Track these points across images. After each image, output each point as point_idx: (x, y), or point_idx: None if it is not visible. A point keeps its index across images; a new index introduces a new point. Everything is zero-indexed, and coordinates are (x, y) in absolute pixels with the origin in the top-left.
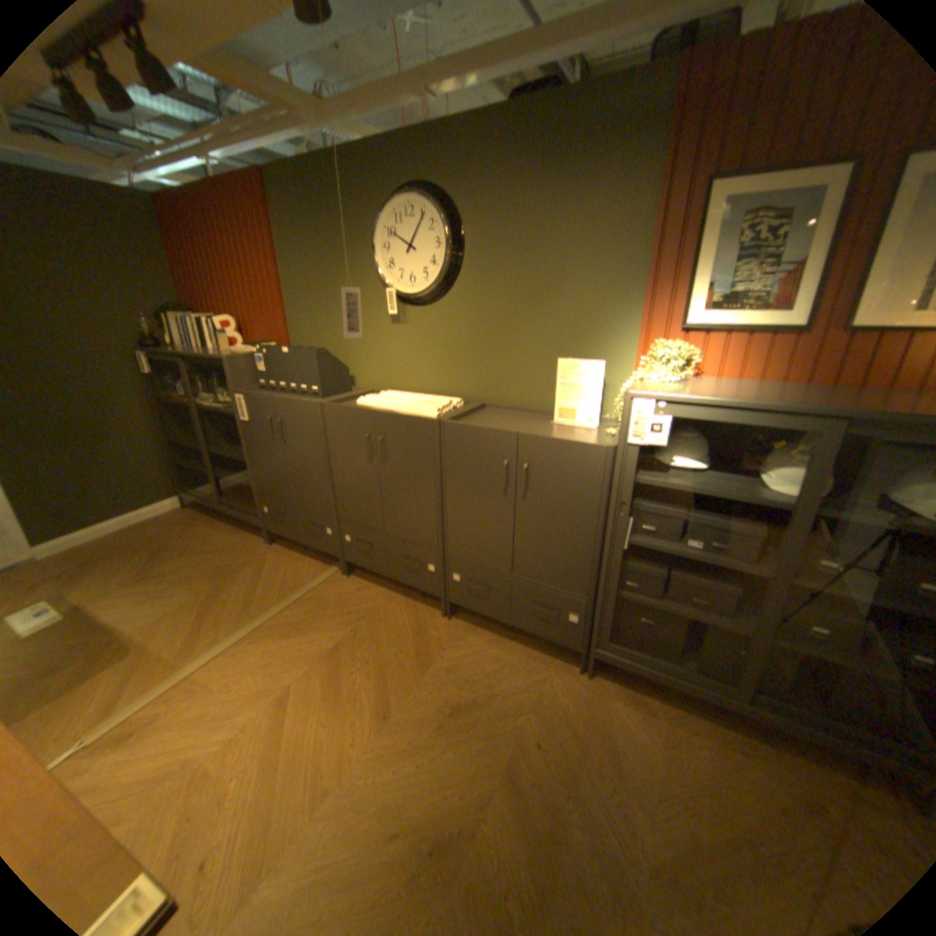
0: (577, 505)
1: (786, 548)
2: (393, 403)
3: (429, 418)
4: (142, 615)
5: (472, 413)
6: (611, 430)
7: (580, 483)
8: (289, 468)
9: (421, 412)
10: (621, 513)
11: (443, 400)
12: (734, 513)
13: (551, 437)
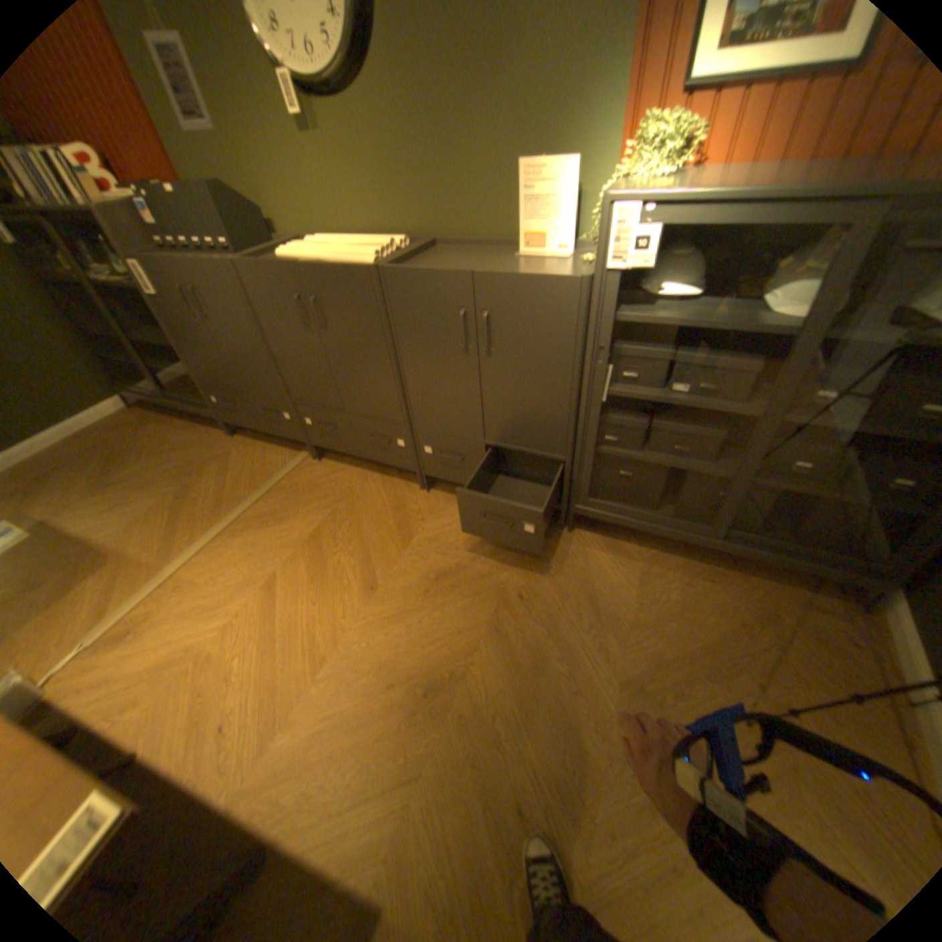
0: (549, 356)
1: (781, 381)
2: (321, 249)
3: (364, 264)
4: (112, 521)
5: (419, 253)
6: (589, 257)
7: (551, 328)
8: (223, 348)
9: (355, 257)
10: (599, 360)
11: (382, 240)
12: (728, 346)
13: (513, 272)
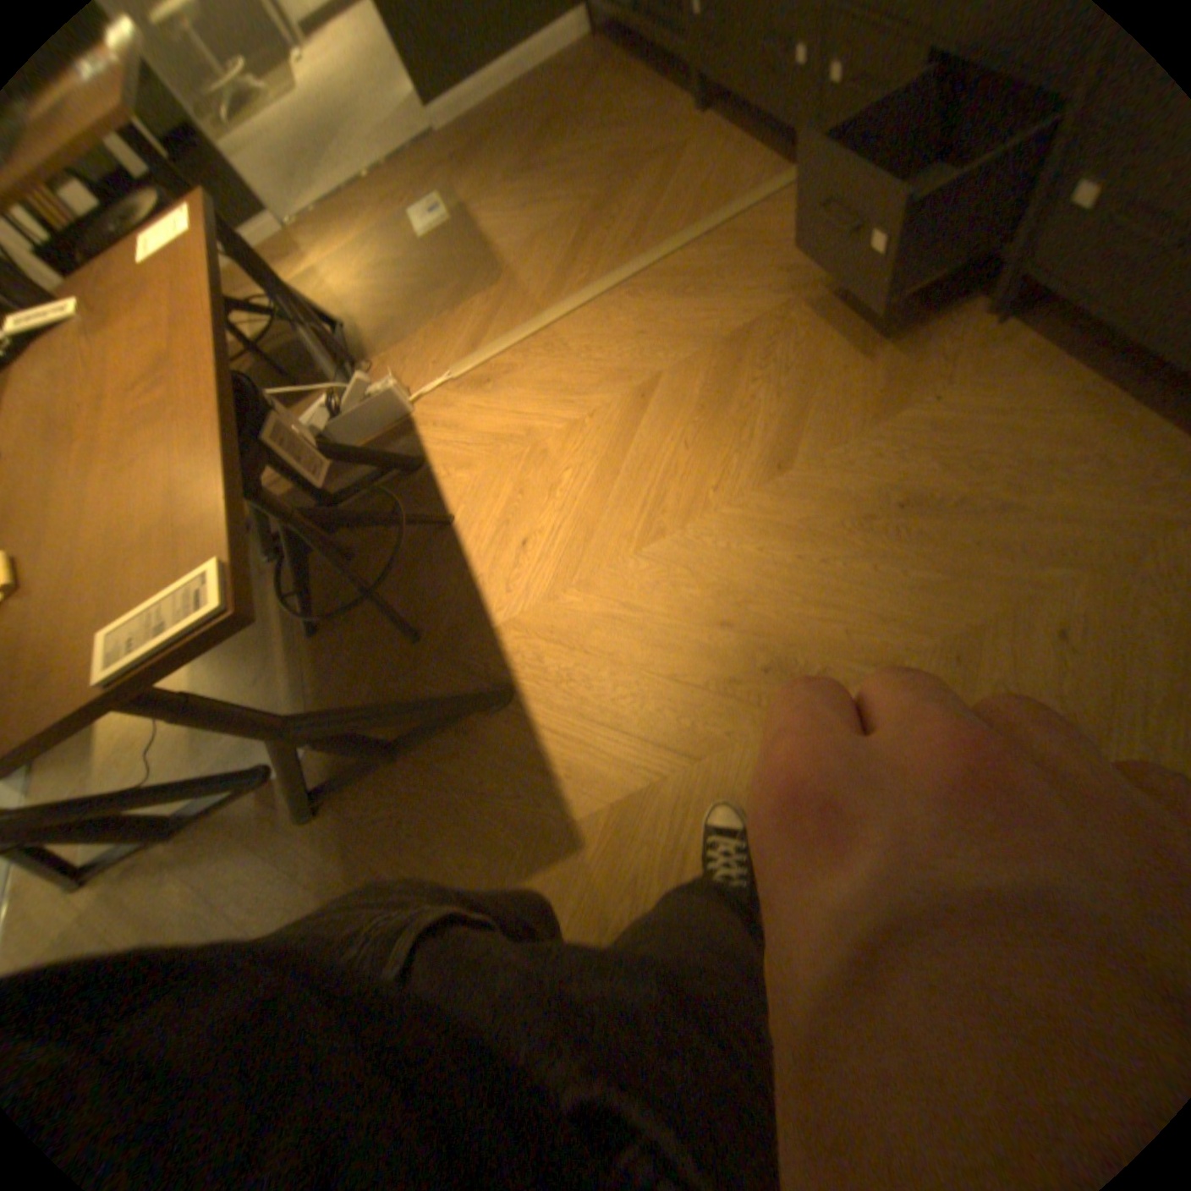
0: None
1: None
2: None
3: None
4: (519, 226)
5: None
6: None
7: None
8: None
9: None
10: None
11: None
12: None
13: None
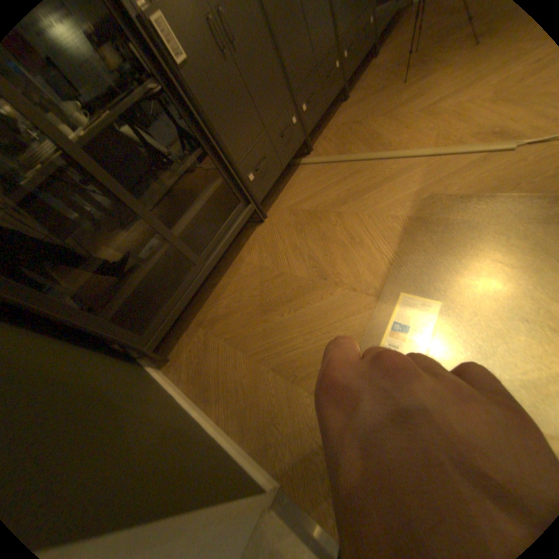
0: None
1: None
2: None
3: None
4: (379, 226)
5: None
6: None
7: None
8: (250, 82)
9: None
10: None
11: None
12: None
13: None
